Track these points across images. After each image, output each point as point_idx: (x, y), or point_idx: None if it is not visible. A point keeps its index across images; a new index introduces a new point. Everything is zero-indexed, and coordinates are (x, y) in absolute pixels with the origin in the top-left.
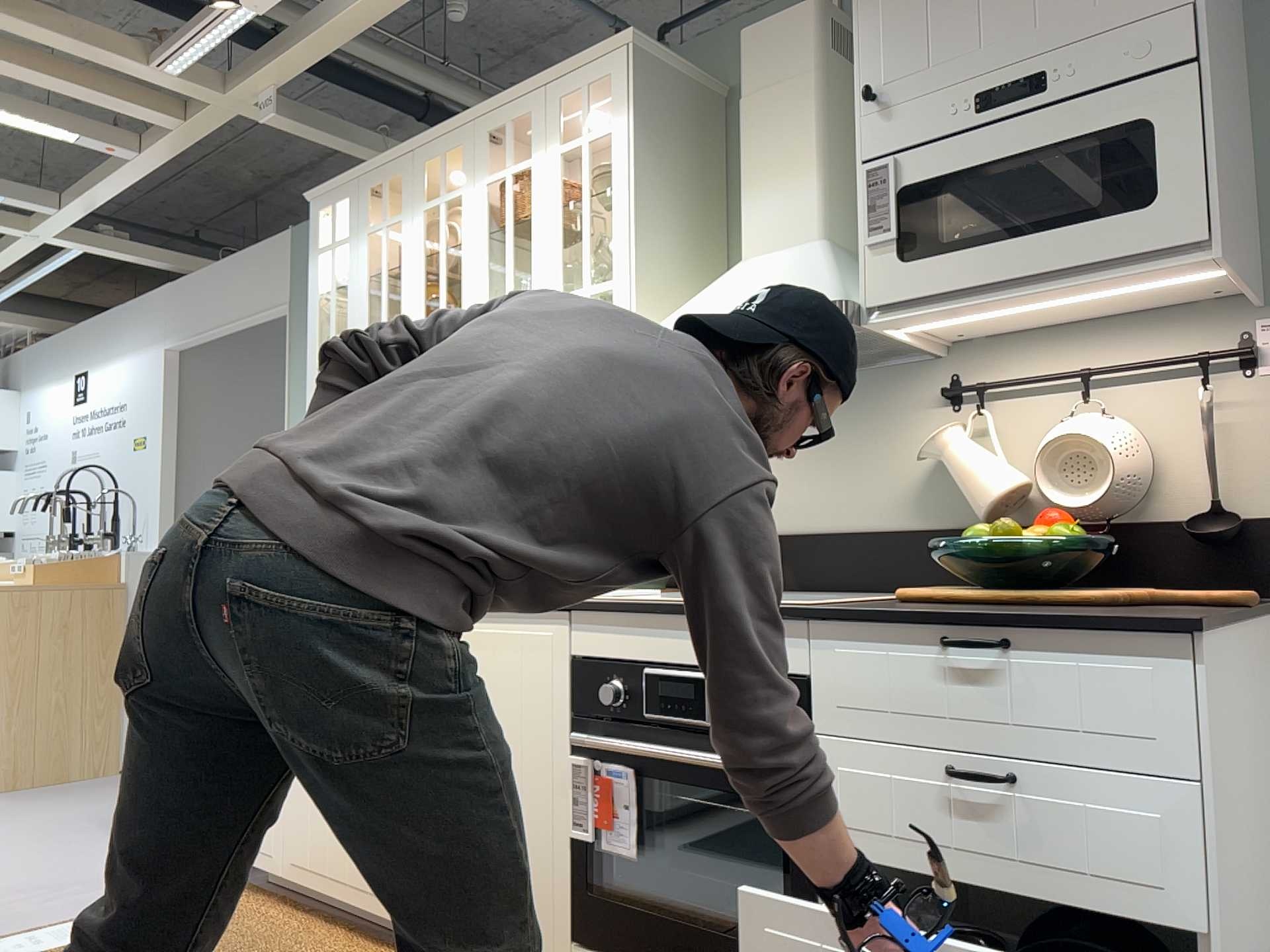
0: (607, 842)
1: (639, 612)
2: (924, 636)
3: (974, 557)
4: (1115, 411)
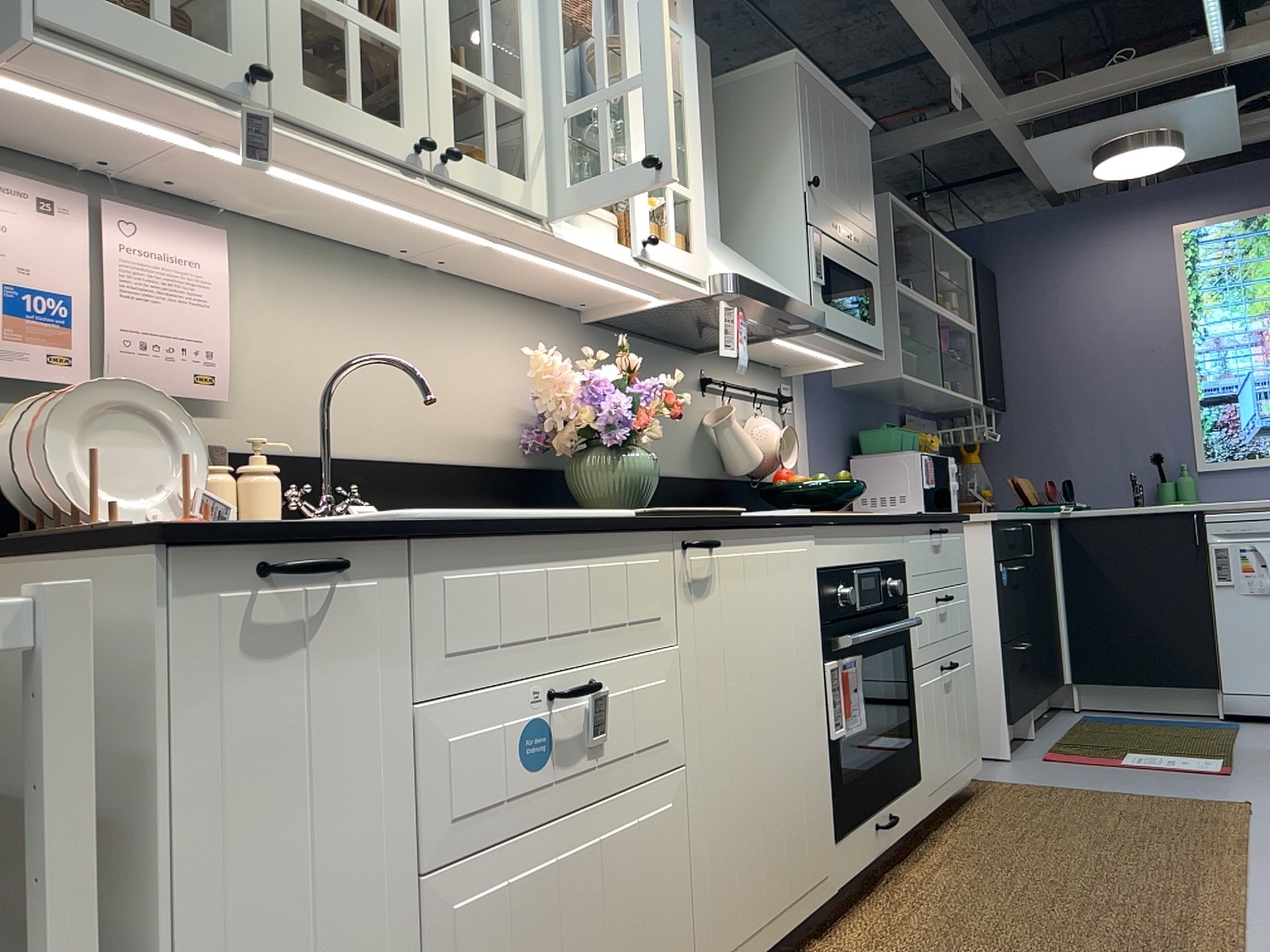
0: (849, 727)
1: (855, 523)
2: (929, 529)
3: (822, 493)
4: (756, 417)
